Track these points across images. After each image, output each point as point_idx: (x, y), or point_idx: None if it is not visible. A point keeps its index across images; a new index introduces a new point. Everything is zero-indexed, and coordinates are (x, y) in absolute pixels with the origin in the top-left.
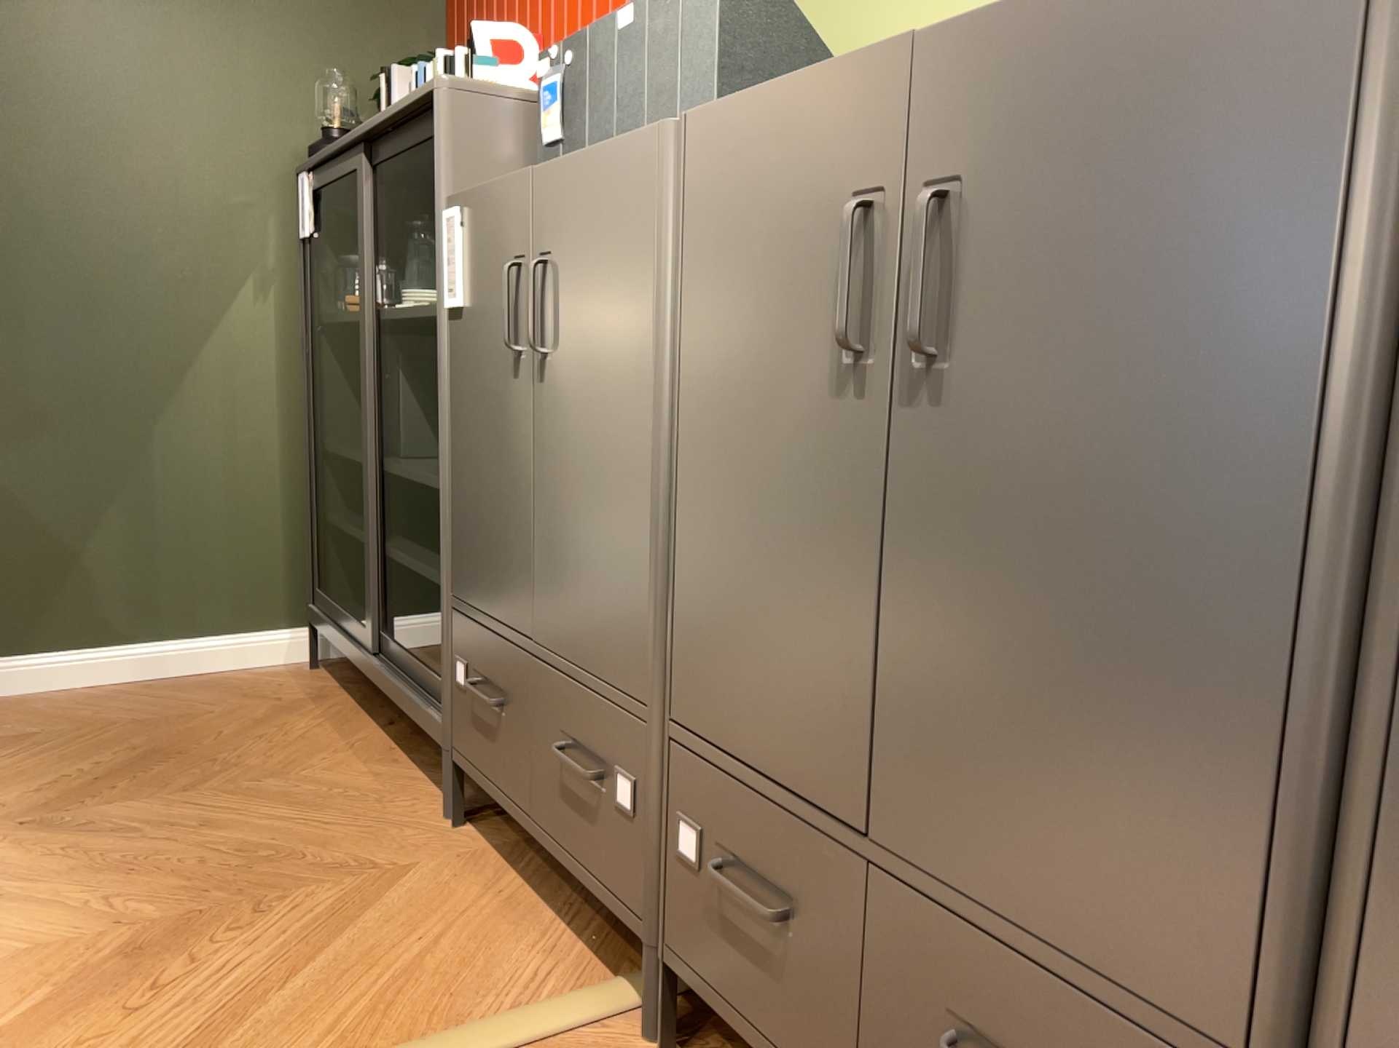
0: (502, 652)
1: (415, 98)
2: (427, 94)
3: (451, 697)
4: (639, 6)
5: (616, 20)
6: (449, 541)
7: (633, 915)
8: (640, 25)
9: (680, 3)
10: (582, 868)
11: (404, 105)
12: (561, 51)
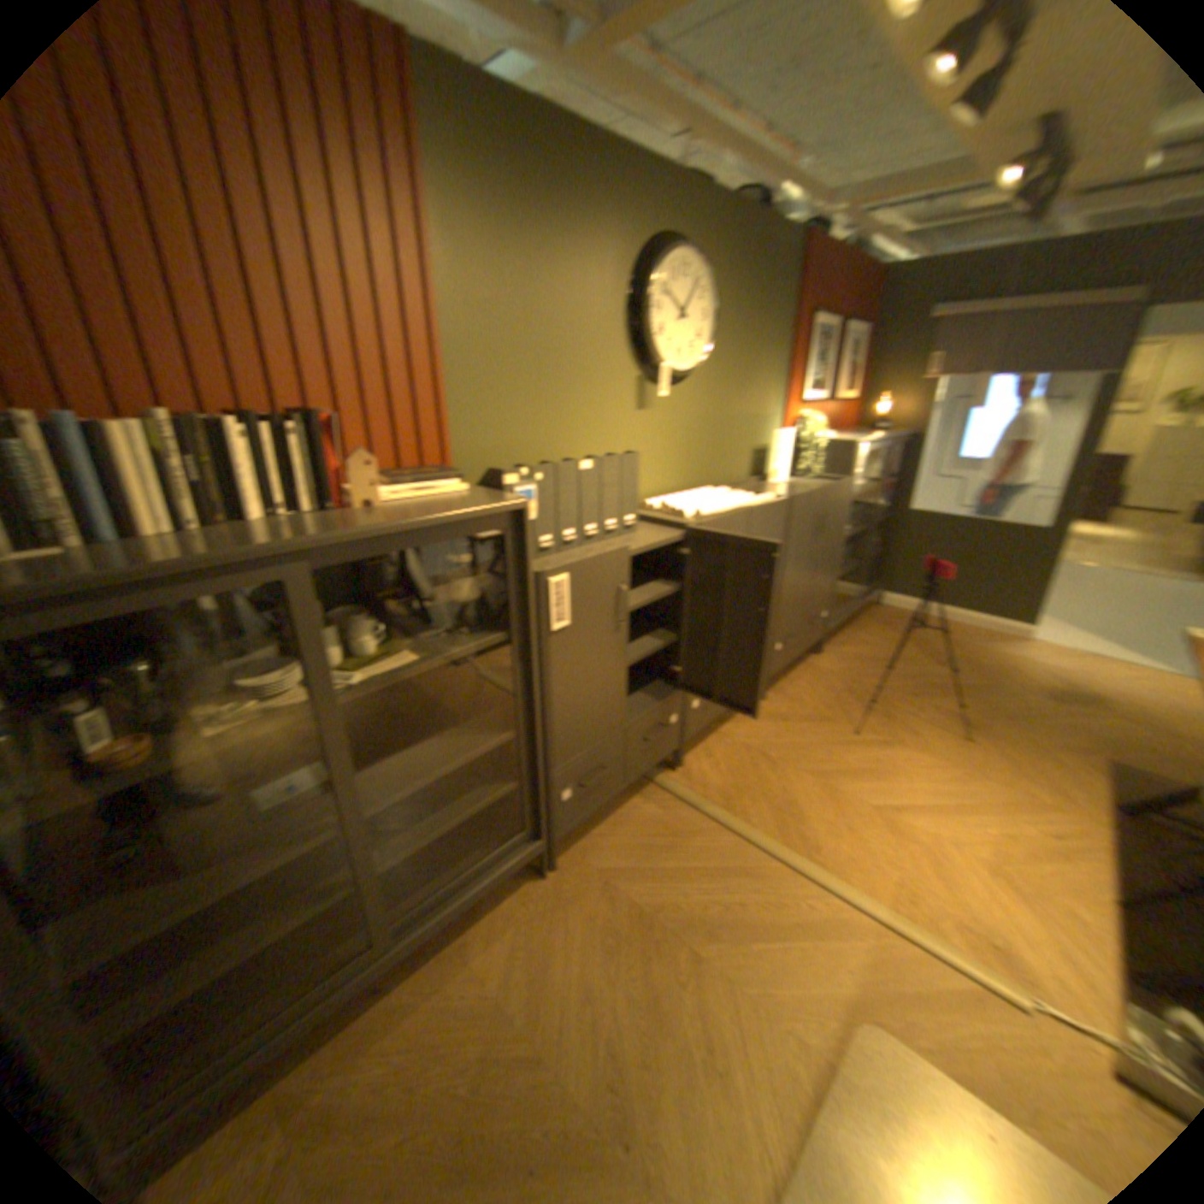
0: (607, 747)
1: (487, 508)
2: (515, 507)
3: (558, 815)
4: (594, 459)
5: (580, 462)
6: (555, 746)
7: (676, 746)
8: (598, 469)
9: (623, 465)
10: (655, 762)
11: (463, 512)
12: (531, 468)
